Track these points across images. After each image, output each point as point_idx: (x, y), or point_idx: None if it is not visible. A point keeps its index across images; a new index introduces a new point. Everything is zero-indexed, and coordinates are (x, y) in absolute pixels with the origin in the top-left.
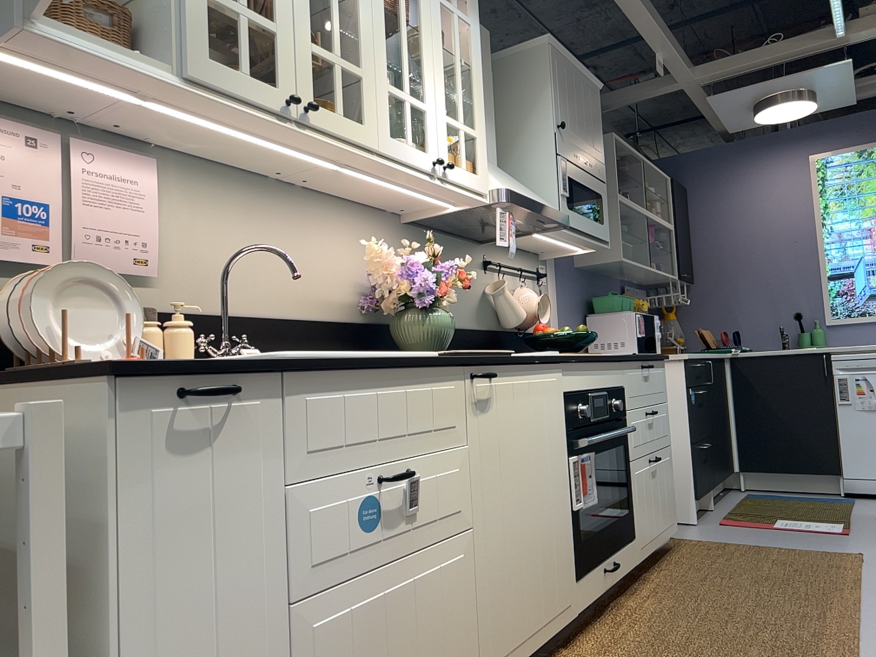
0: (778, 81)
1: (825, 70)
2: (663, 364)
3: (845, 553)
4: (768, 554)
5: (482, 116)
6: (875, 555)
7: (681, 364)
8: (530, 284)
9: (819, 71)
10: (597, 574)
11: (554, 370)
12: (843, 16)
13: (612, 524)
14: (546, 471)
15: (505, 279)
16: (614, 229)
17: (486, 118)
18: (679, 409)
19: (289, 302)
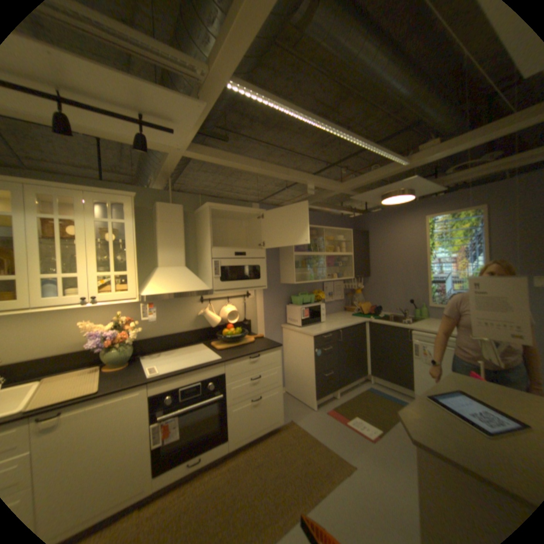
0: (381, 188)
1: (405, 181)
2: (277, 349)
3: (348, 465)
4: (312, 452)
5: (132, 262)
6: (362, 473)
7: (312, 337)
8: (238, 300)
9: (401, 182)
10: (177, 468)
11: (136, 389)
12: (398, 156)
13: (199, 441)
14: (120, 438)
15: (209, 305)
16: (291, 268)
17: (174, 247)
18: (310, 357)
19: (50, 348)
